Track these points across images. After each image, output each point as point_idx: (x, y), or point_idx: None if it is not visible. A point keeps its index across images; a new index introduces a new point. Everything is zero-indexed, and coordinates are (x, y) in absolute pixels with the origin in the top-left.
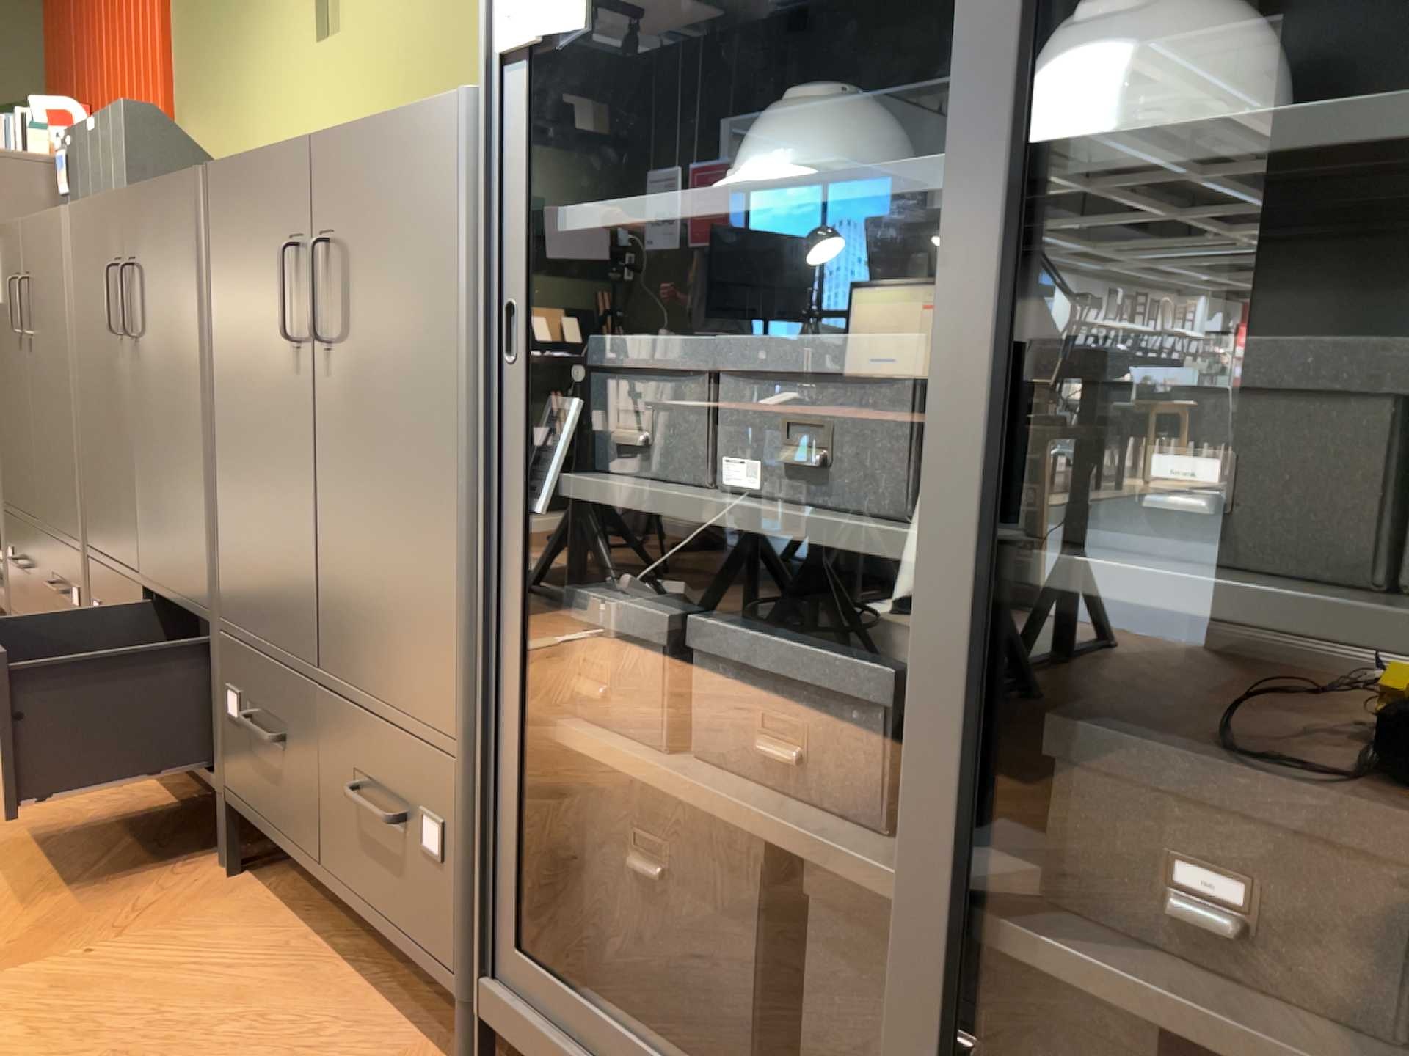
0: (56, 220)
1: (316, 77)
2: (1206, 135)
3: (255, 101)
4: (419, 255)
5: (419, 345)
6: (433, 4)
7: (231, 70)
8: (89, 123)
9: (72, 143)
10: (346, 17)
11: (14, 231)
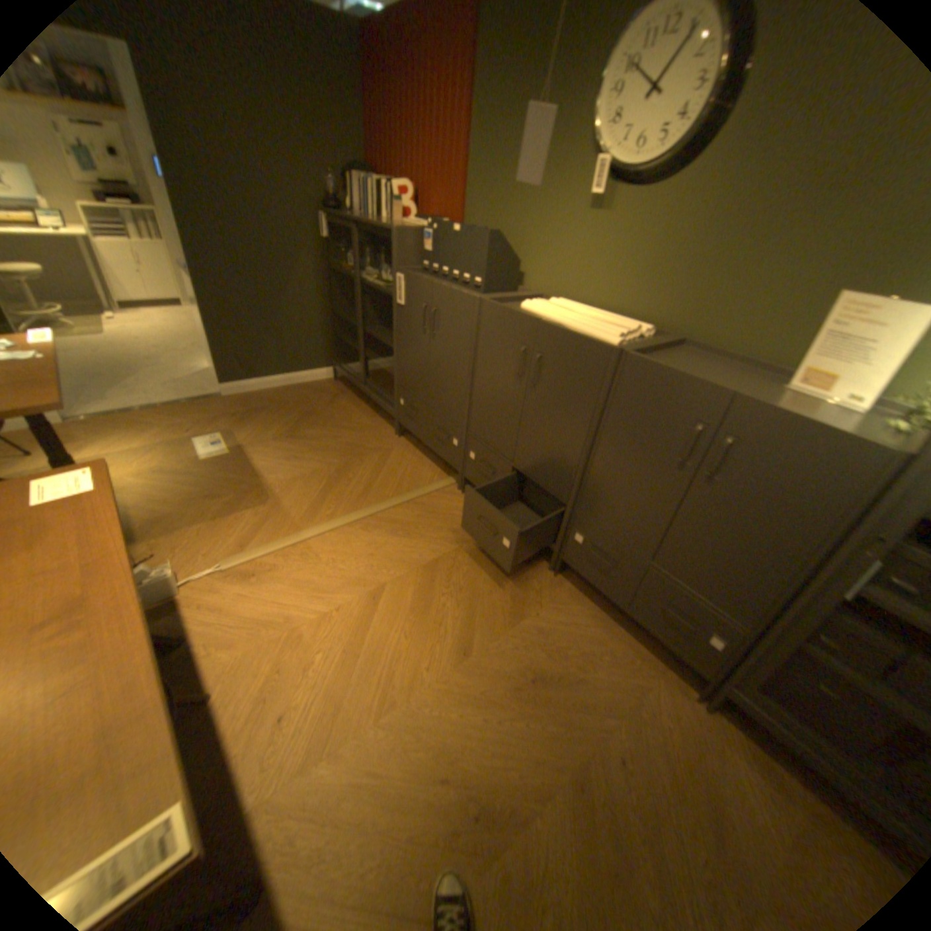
0: (466, 297)
1: (584, 225)
2: None
3: (530, 217)
4: (815, 487)
5: (795, 515)
6: (693, 225)
7: (513, 192)
8: (452, 224)
9: (436, 227)
10: (618, 202)
11: (425, 282)
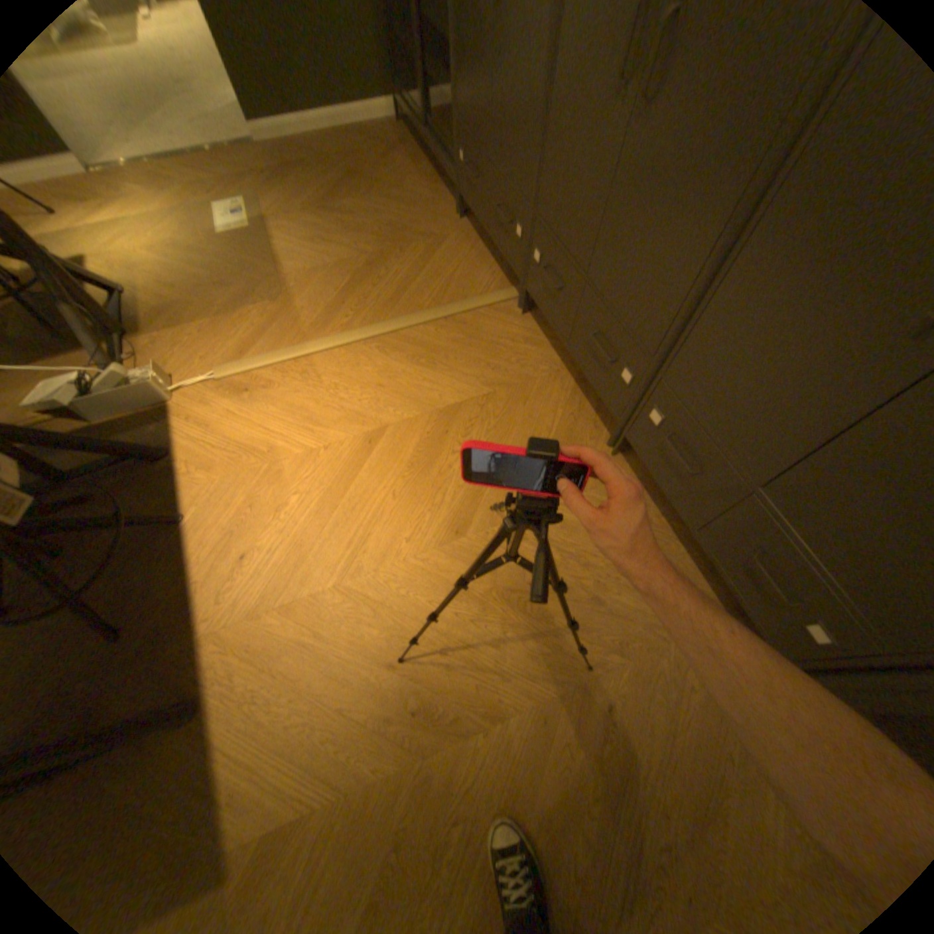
0: None
1: None
2: None
3: None
4: None
5: None
6: None
7: None
8: None
9: None
10: None
11: None
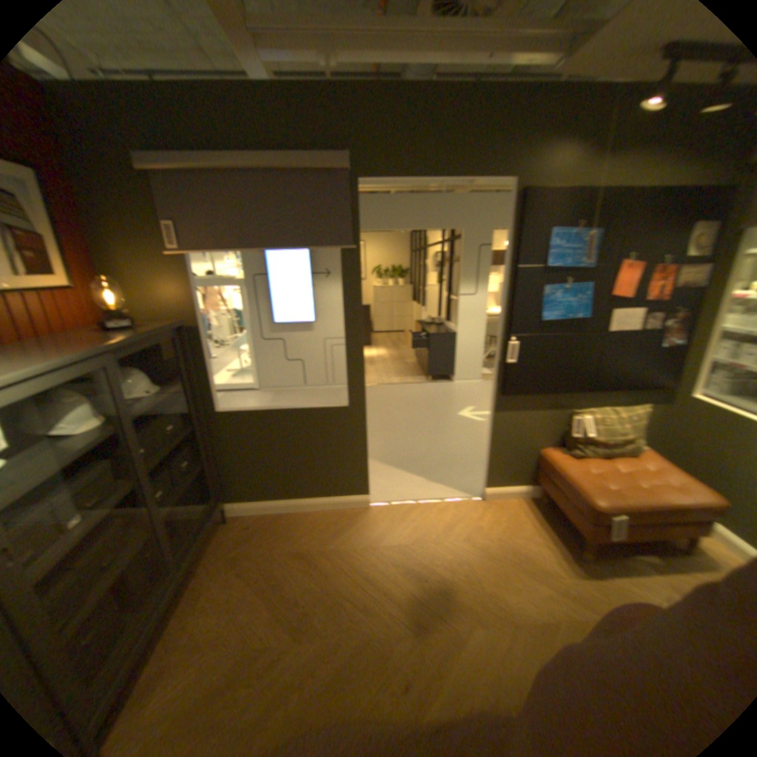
0: None
1: None
2: (134, 413)
3: None
4: None
5: None
6: None
7: None
8: None
9: None
10: None
11: None
